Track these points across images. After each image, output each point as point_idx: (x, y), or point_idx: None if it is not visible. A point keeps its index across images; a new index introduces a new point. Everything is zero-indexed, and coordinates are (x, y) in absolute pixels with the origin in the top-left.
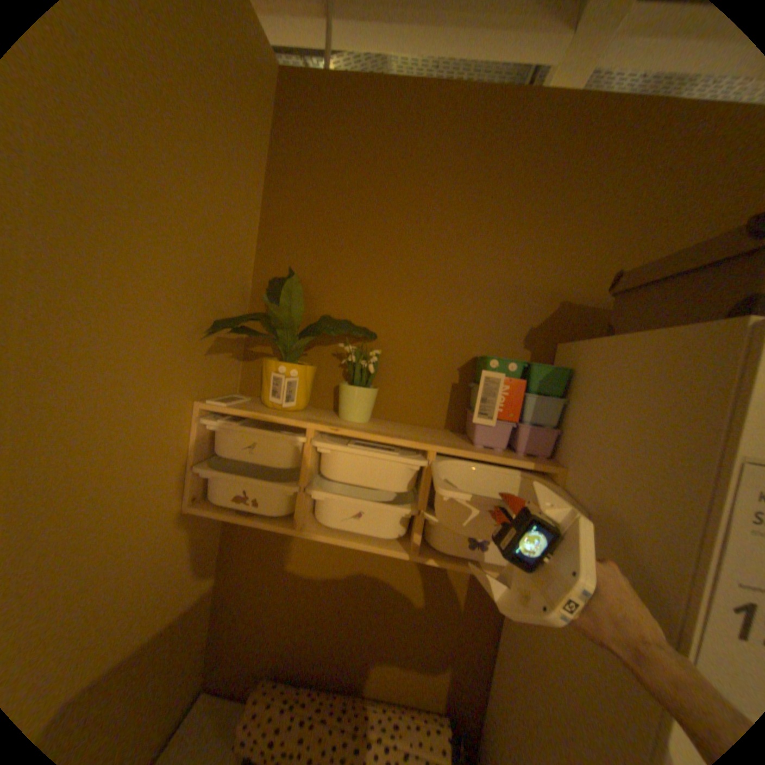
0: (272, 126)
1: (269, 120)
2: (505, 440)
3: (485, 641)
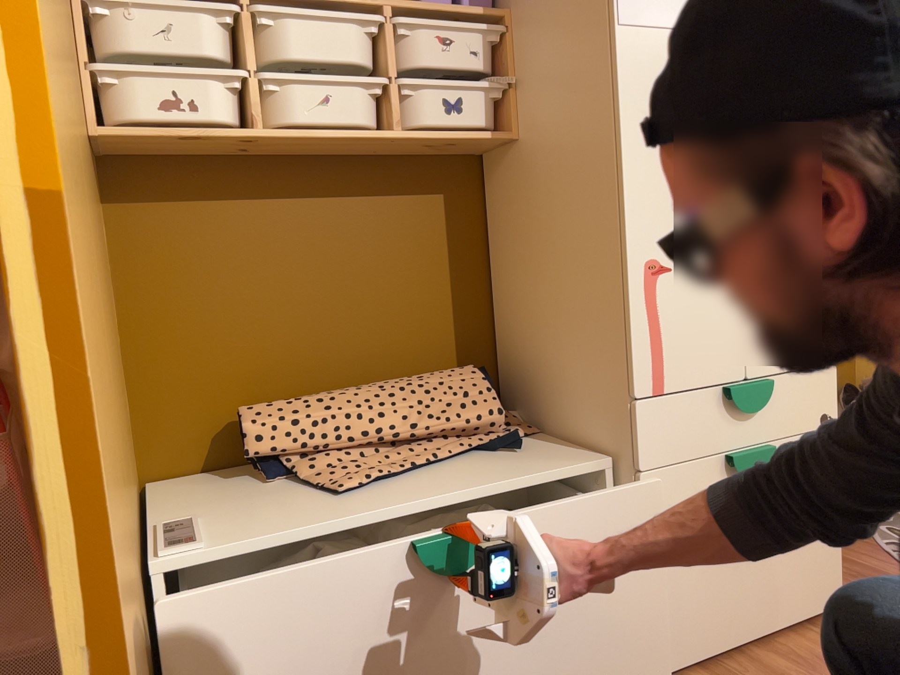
0: None
1: None
2: (449, 0)
3: (477, 275)
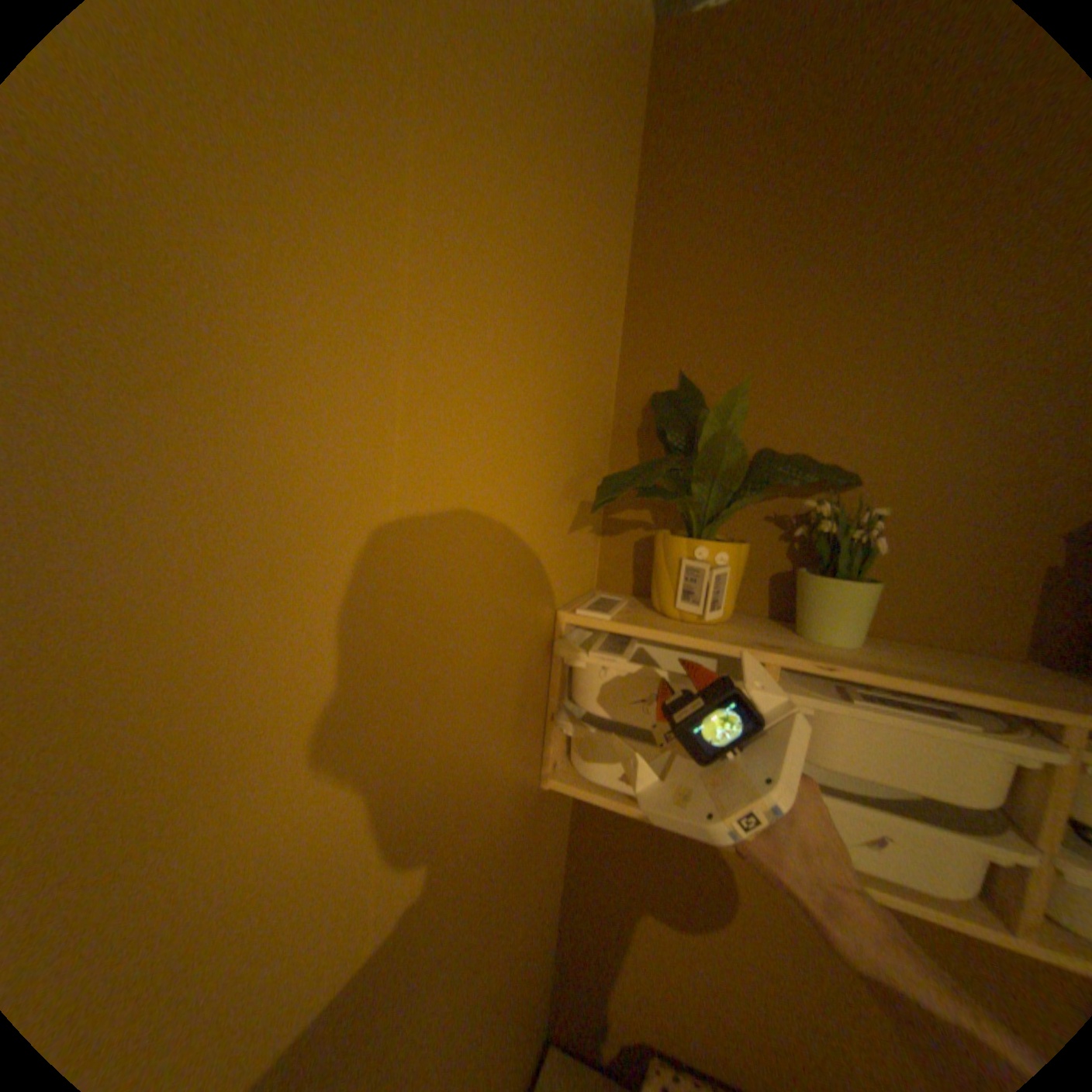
0: (644, 132)
1: (641, 122)
2: None
3: None
